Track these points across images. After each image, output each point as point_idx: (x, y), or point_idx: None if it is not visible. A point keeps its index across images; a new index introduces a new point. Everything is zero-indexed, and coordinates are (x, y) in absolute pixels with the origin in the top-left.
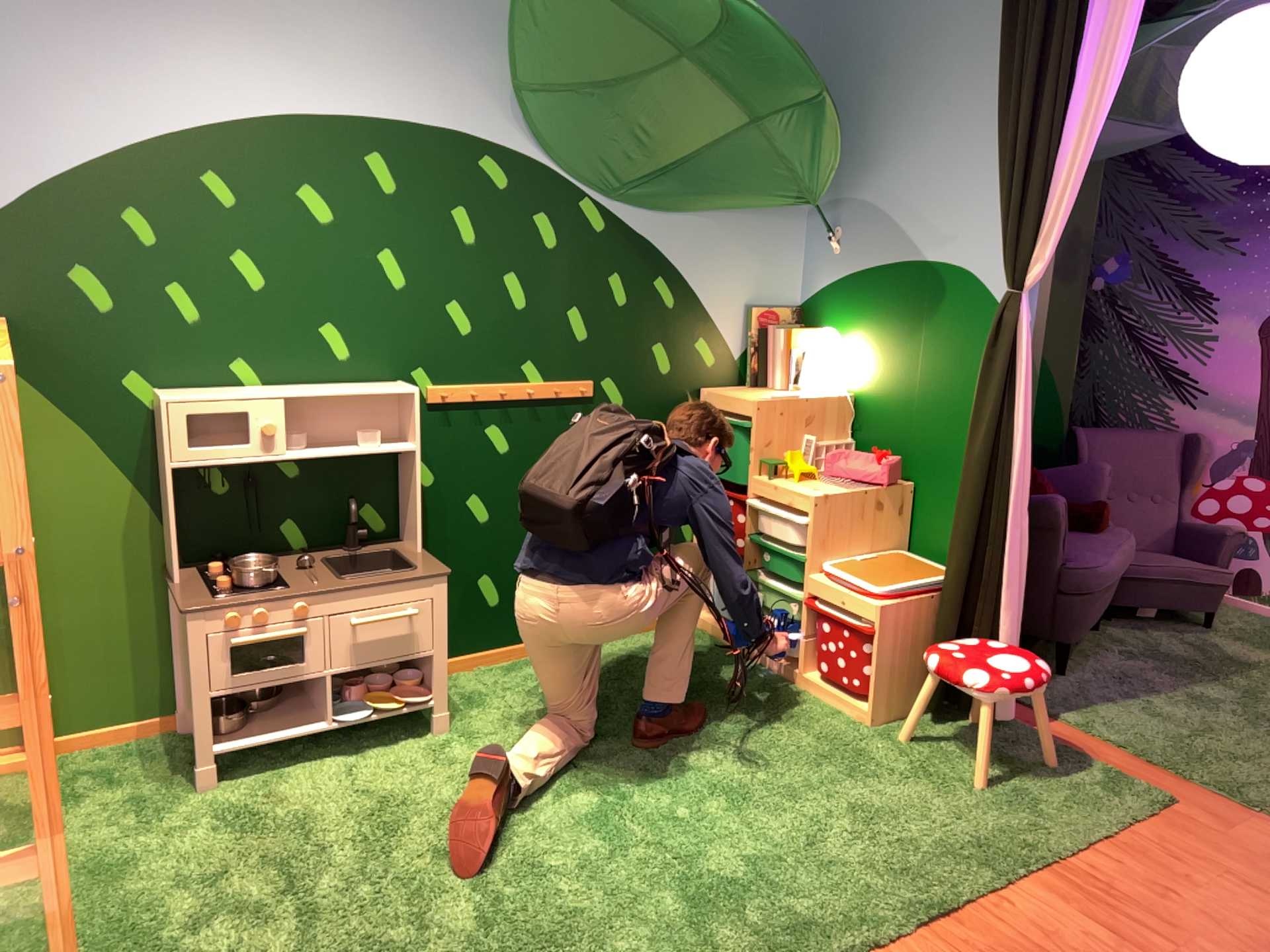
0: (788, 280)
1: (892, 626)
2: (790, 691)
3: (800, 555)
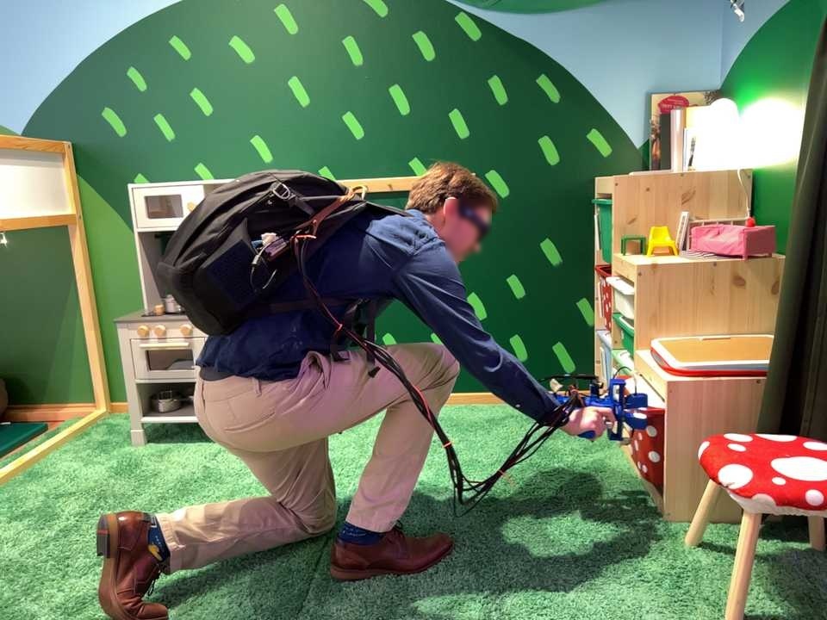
0: (699, 58)
1: (695, 414)
2: (613, 475)
3: (632, 330)
